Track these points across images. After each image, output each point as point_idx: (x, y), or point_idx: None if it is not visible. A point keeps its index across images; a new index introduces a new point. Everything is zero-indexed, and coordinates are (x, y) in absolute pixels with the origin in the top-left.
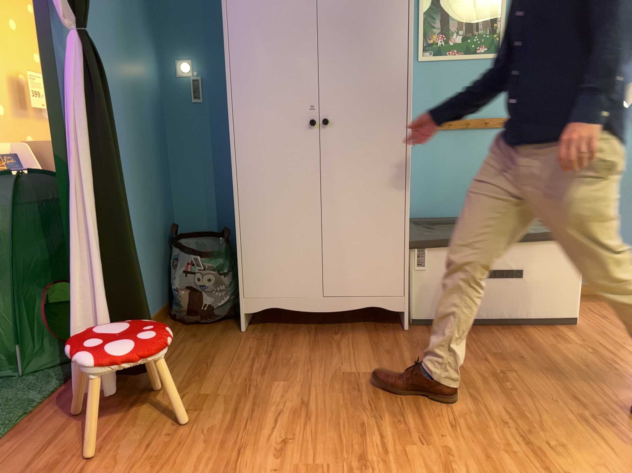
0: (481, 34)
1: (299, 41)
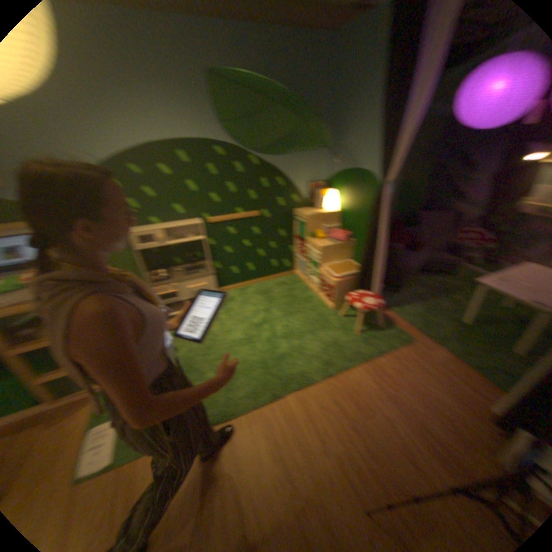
0: None
1: None
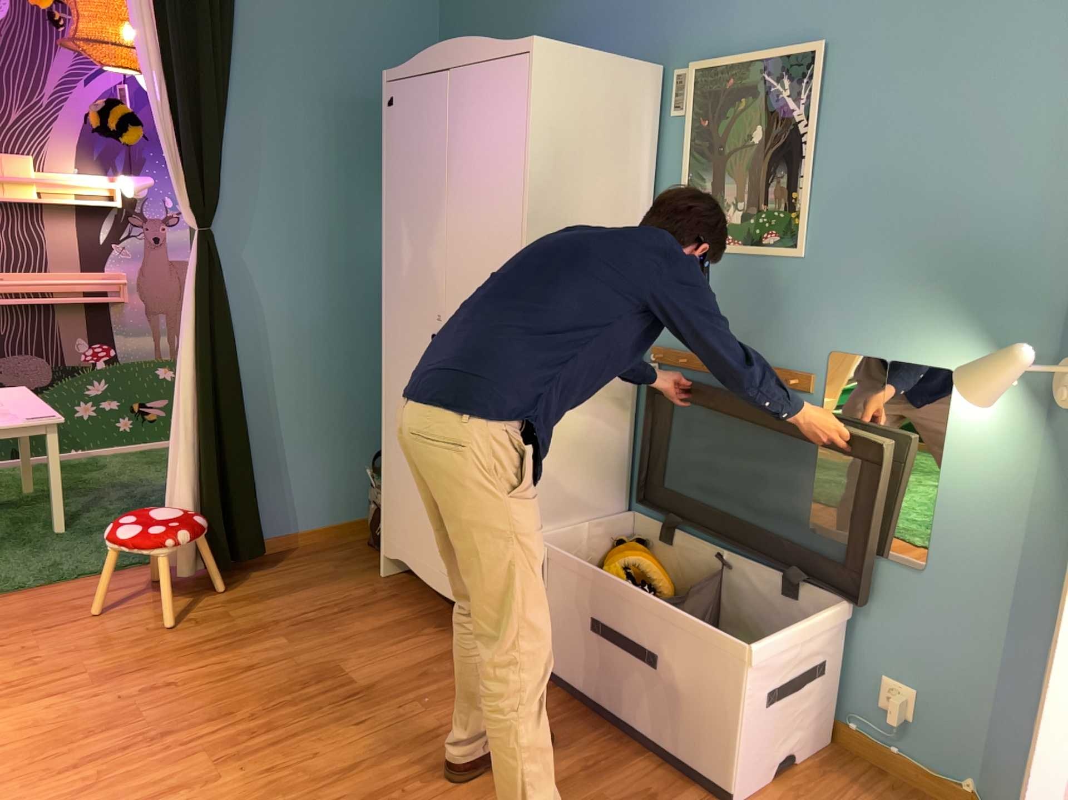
0: (771, 209)
1: (431, 231)
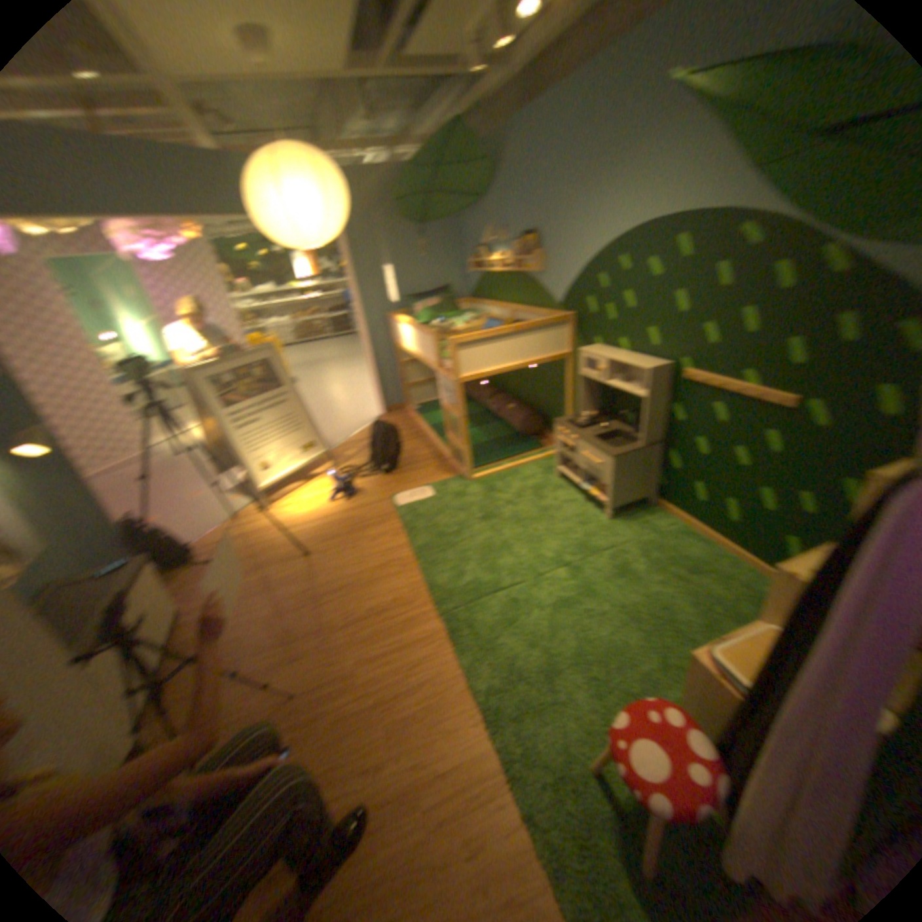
0: None
1: None
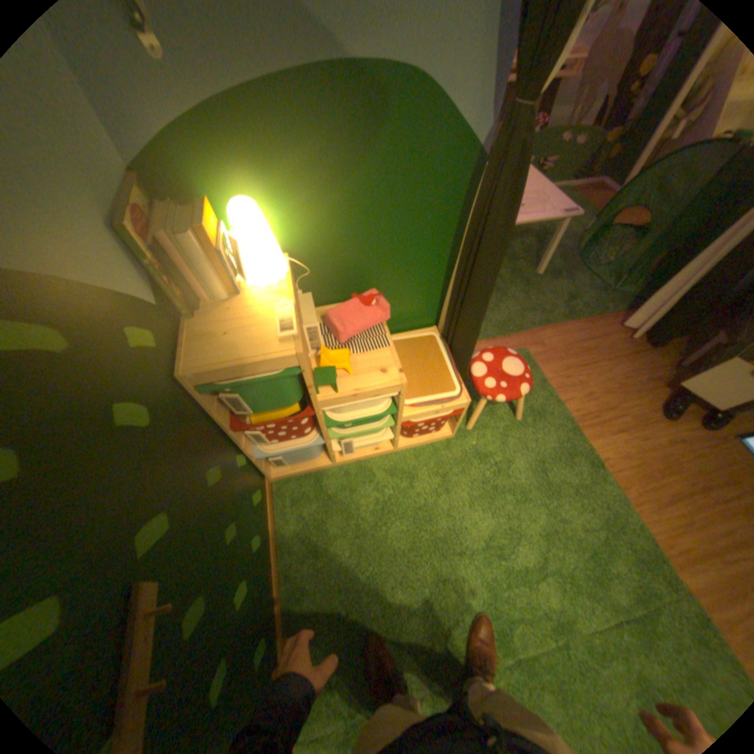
0: None
1: None
